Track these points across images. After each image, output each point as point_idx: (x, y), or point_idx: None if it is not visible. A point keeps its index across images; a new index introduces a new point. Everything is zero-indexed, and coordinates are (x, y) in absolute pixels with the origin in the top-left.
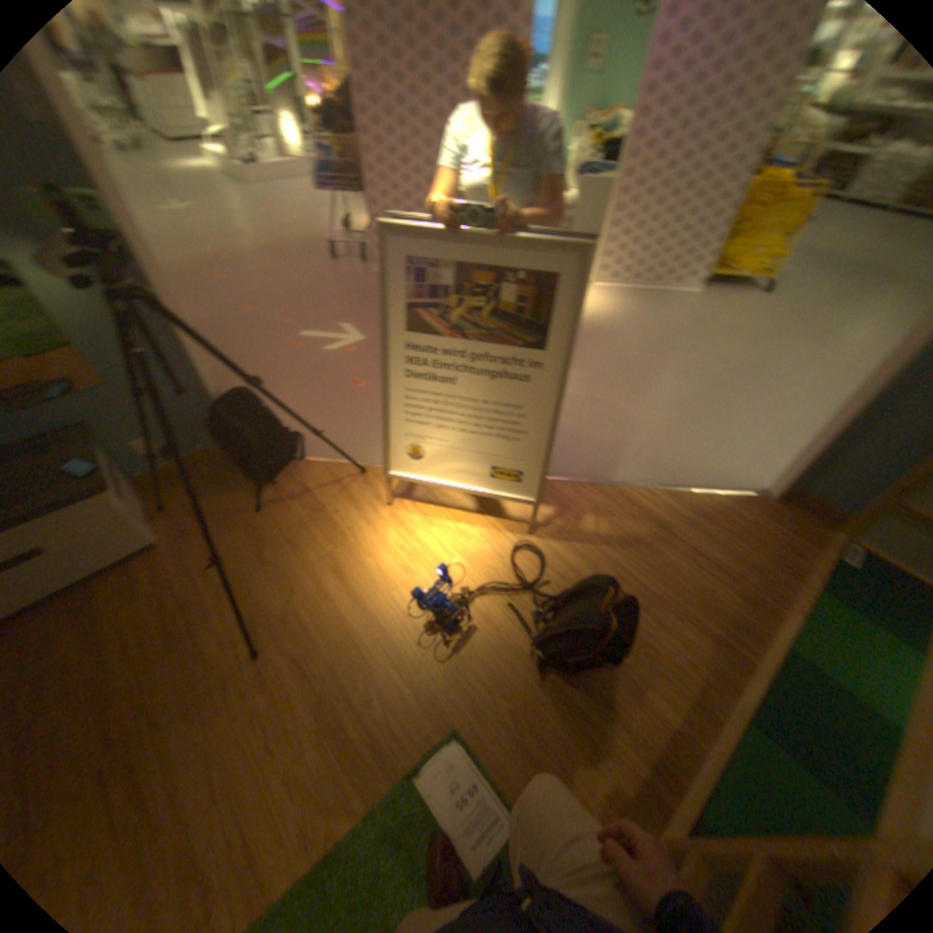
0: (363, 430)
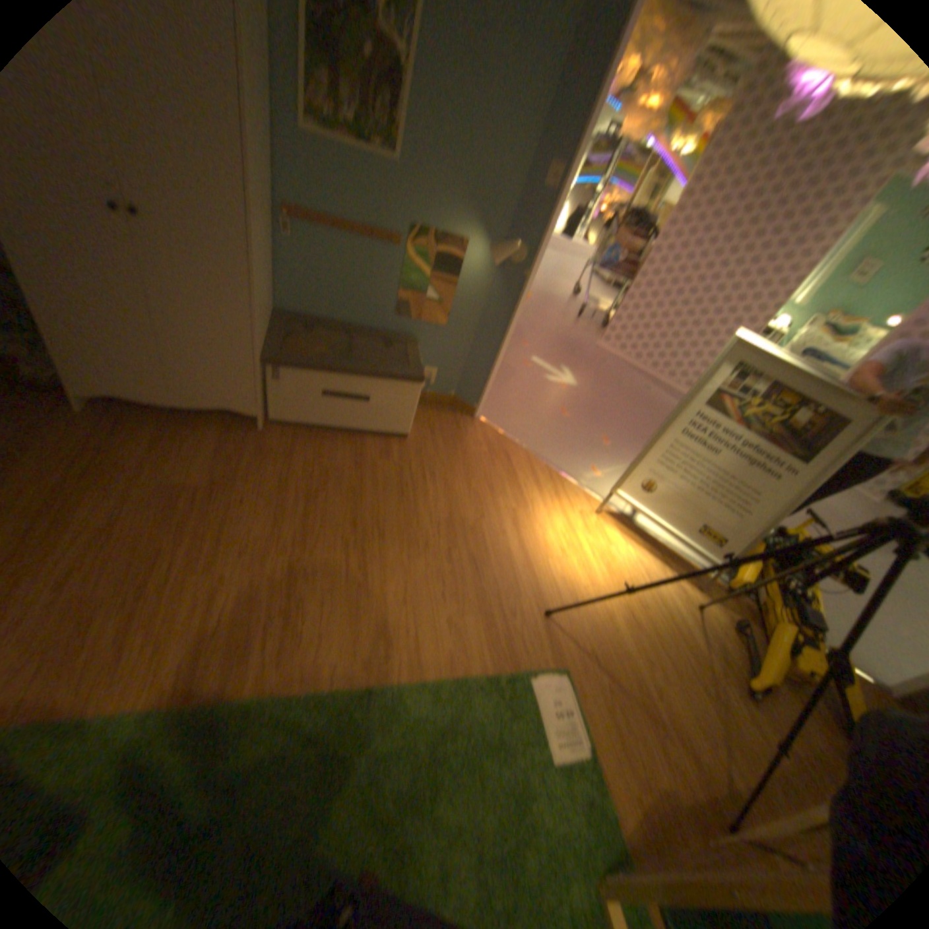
0: (558, 447)
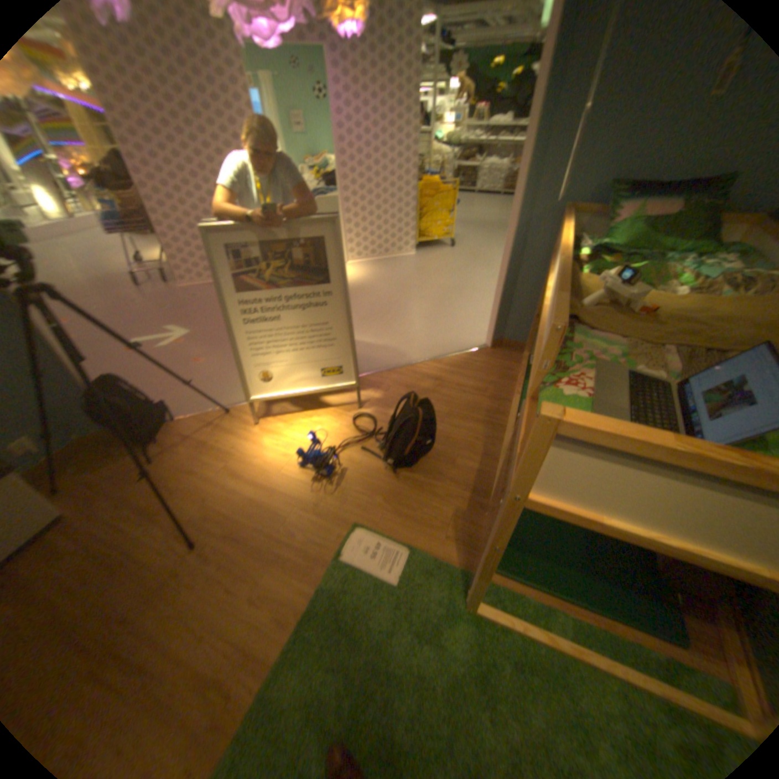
0: (218, 386)
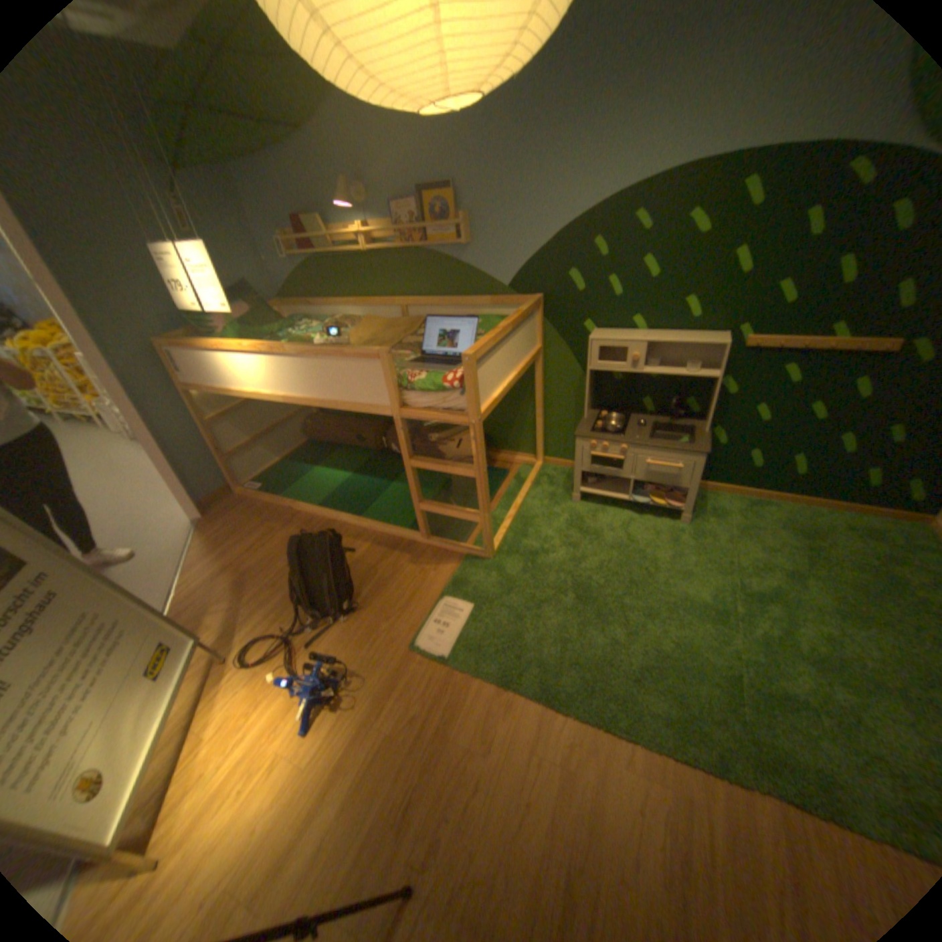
0: None
